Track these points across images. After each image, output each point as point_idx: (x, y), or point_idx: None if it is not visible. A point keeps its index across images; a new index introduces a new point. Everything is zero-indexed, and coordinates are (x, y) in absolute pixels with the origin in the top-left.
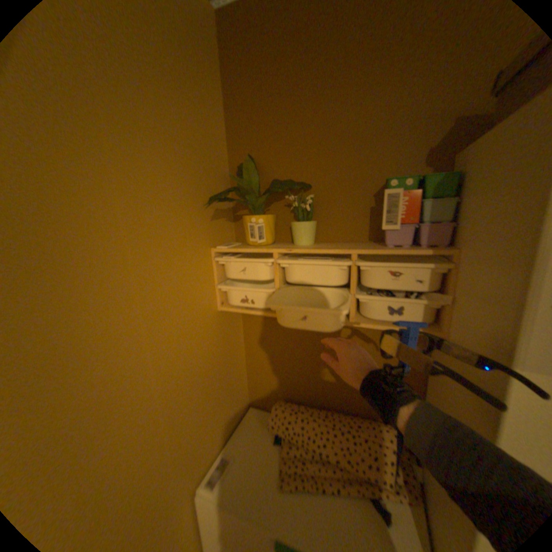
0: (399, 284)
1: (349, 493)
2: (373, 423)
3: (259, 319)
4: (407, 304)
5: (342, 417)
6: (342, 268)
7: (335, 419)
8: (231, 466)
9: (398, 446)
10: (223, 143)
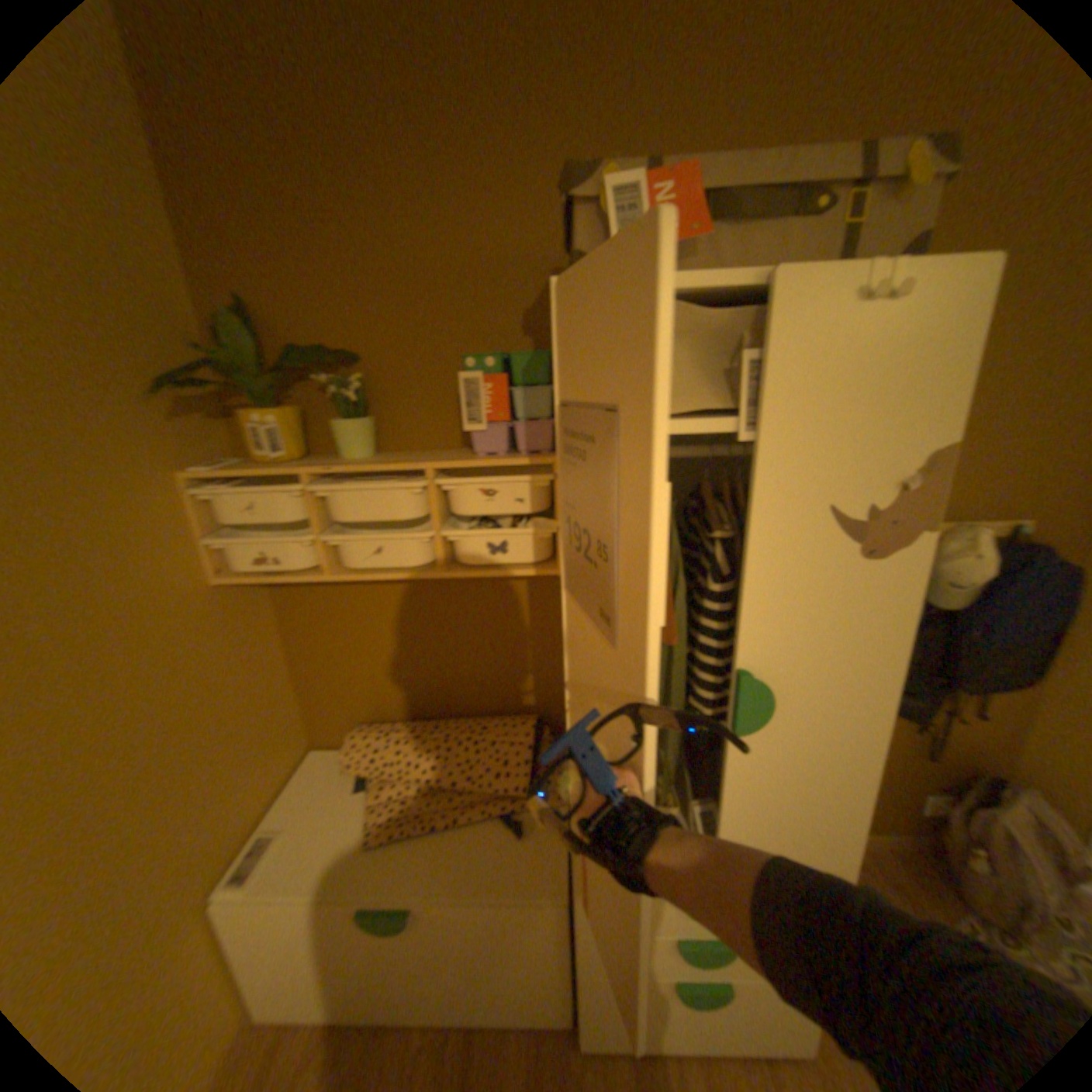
0: (495, 510)
1: (471, 820)
2: (505, 719)
3: (304, 594)
4: (511, 536)
5: (462, 722)
6: (418, 492)
7: (450, 727)
8: (278, 844)
9: (537, 739)
10: (176, 268)
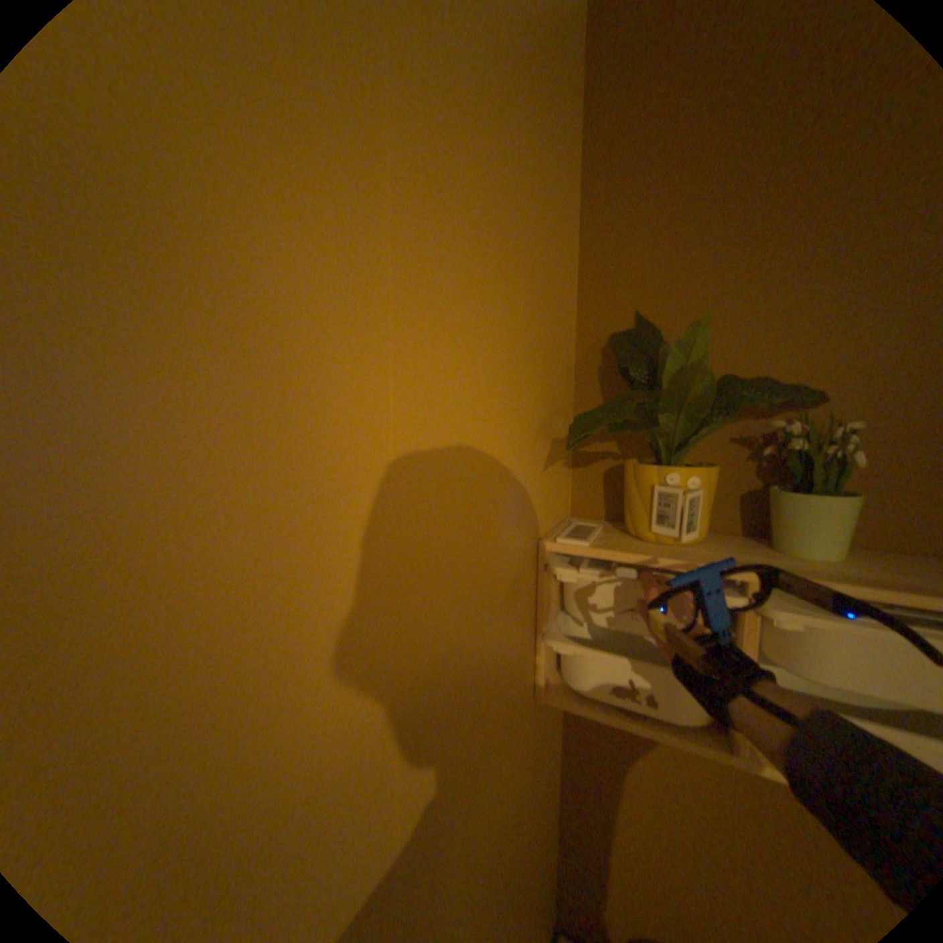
0: None
1: None
2: None
3: None
4: None
5: None
6: None
7: None
8: None
9: None
10: (574, 286)
